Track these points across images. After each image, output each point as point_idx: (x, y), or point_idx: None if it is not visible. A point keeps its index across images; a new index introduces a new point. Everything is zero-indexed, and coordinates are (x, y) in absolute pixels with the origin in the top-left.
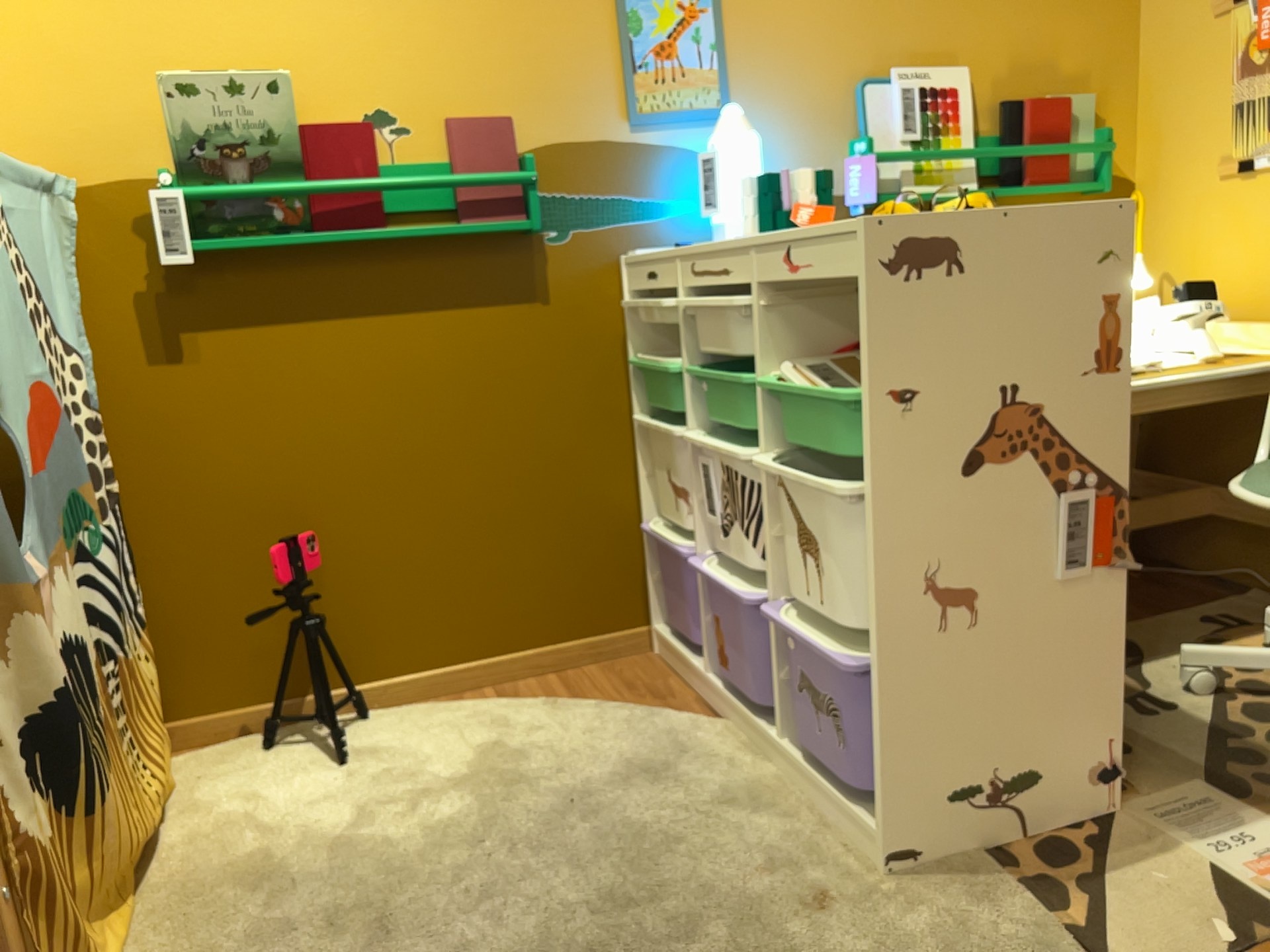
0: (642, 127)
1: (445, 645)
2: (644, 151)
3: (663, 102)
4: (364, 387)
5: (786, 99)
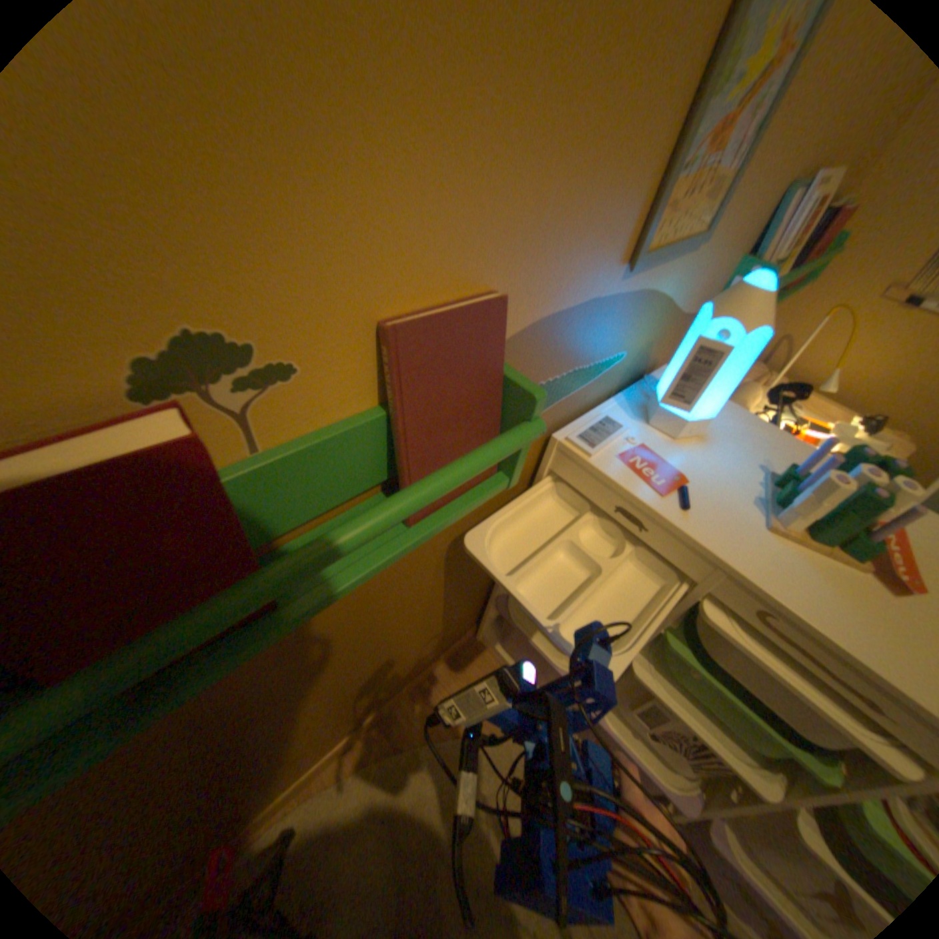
0: (642, 268)
1: (345, 735)
2: (625, 302)
3: (679, 226)
4: (249, 705)
5: (751, 207)
